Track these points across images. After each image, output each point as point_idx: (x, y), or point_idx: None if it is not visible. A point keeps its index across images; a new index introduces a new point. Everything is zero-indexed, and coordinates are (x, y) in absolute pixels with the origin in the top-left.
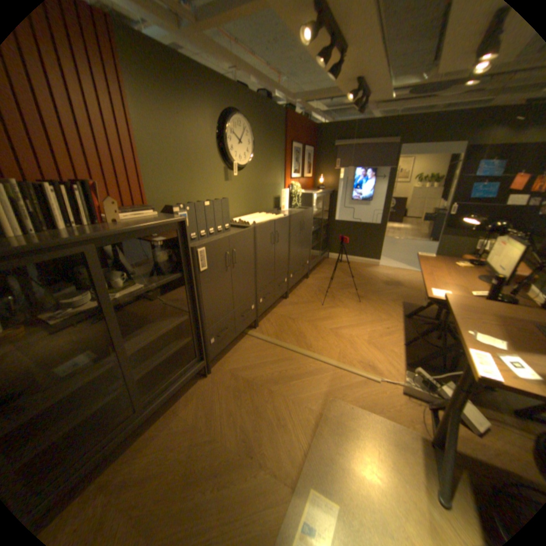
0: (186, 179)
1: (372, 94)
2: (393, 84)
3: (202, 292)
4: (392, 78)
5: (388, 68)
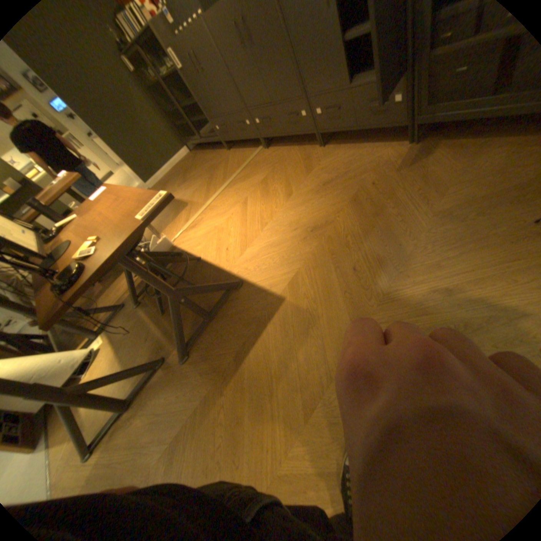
0: None
1: None
2: None
3: (189, 85)
4: None
5: None
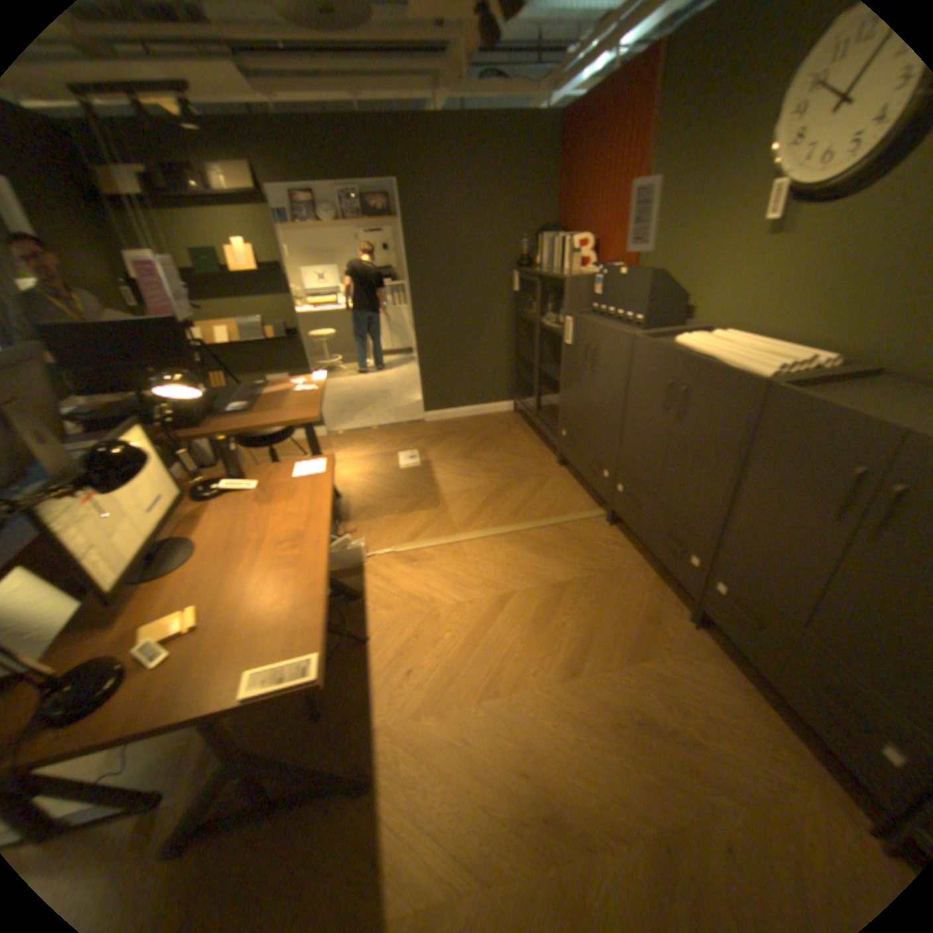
0: (688, 230)
1: None
2: None
3: (563, 367)
4: None
5: None
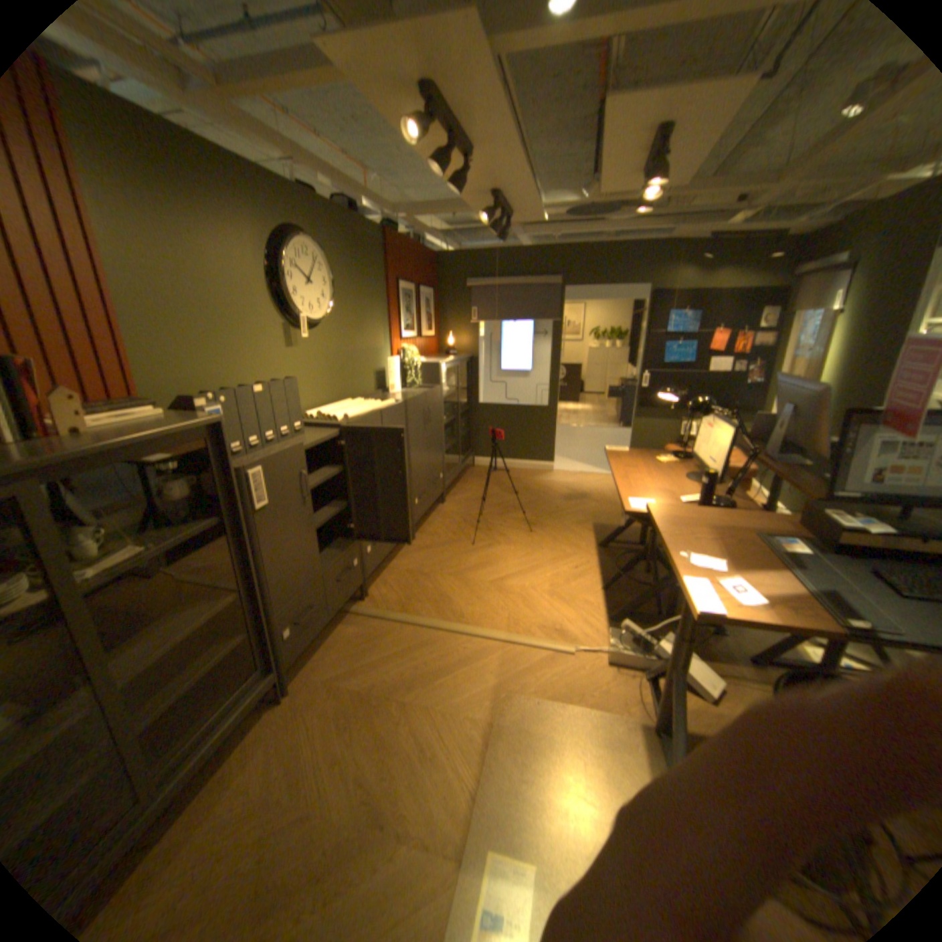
0: (214, 345)
1: (515, 212)
2: (544, 200)
3: (261, 546)
4: (541, 192)
5: (535, 179)
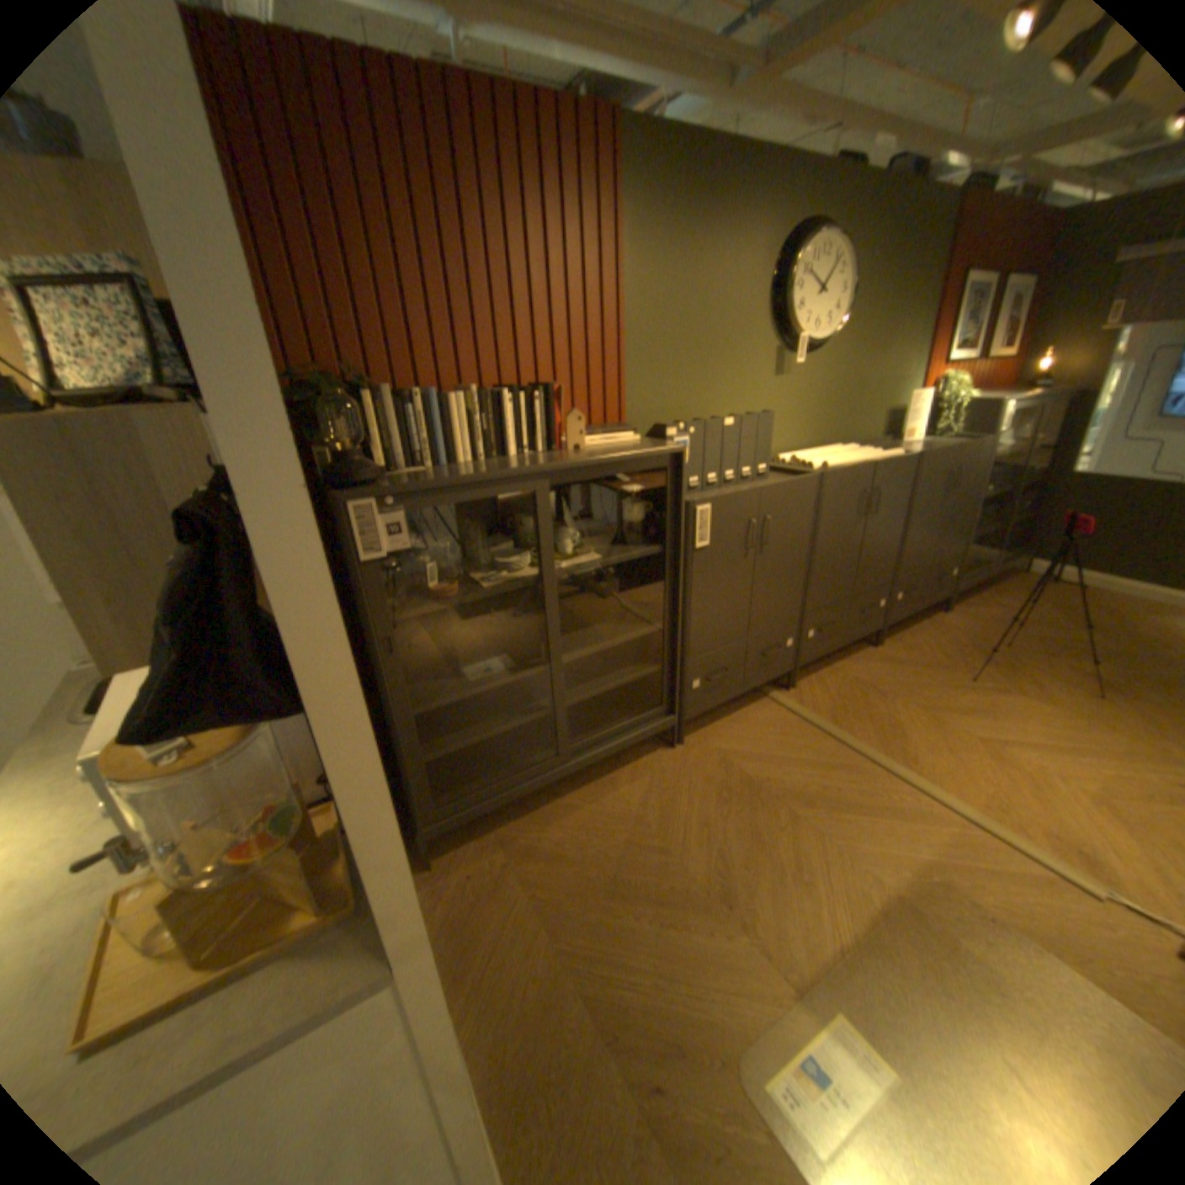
0: (698, 375)
1: None
2: None
3: (692, 589)
4: None
5: None
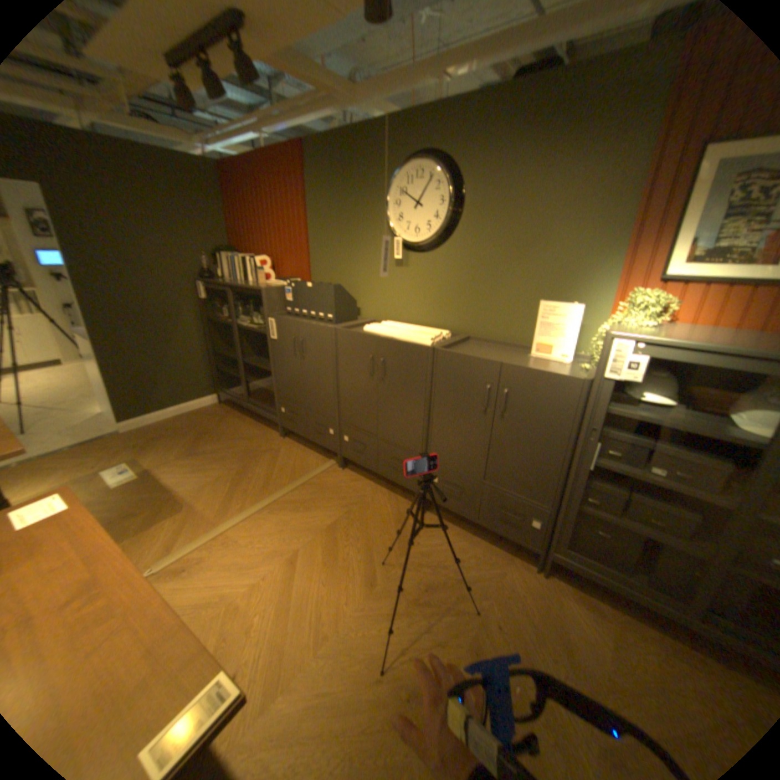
0: (344, 260)
1: None
2: None
3: (274, 357)
4: None
5: None
